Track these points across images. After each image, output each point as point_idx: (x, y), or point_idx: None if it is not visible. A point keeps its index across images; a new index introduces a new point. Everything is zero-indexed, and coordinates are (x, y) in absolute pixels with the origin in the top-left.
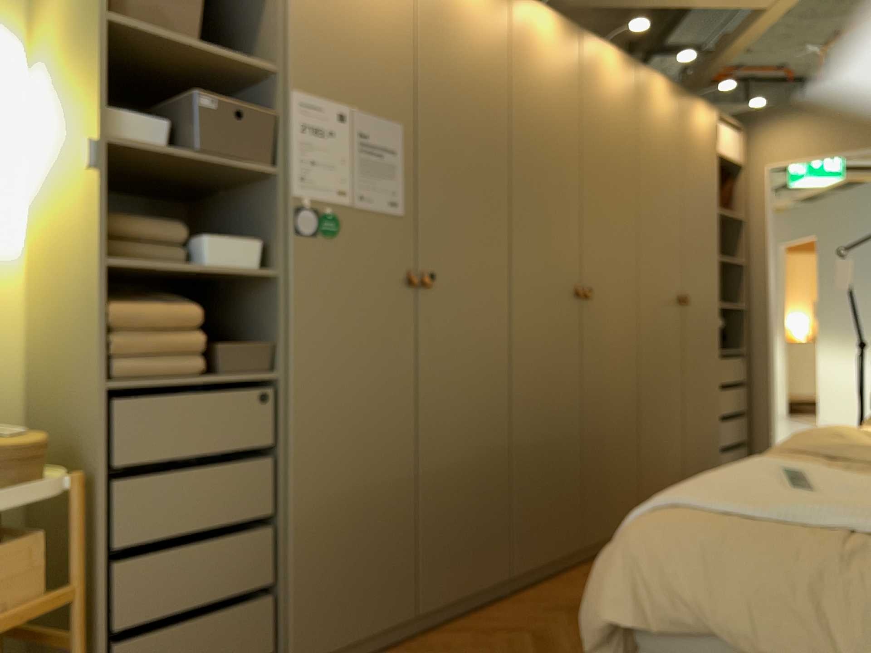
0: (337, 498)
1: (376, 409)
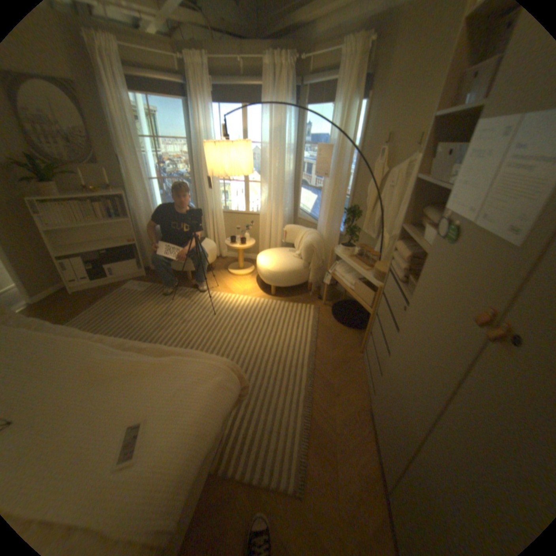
0: (396, 382)
1: (422, 373)
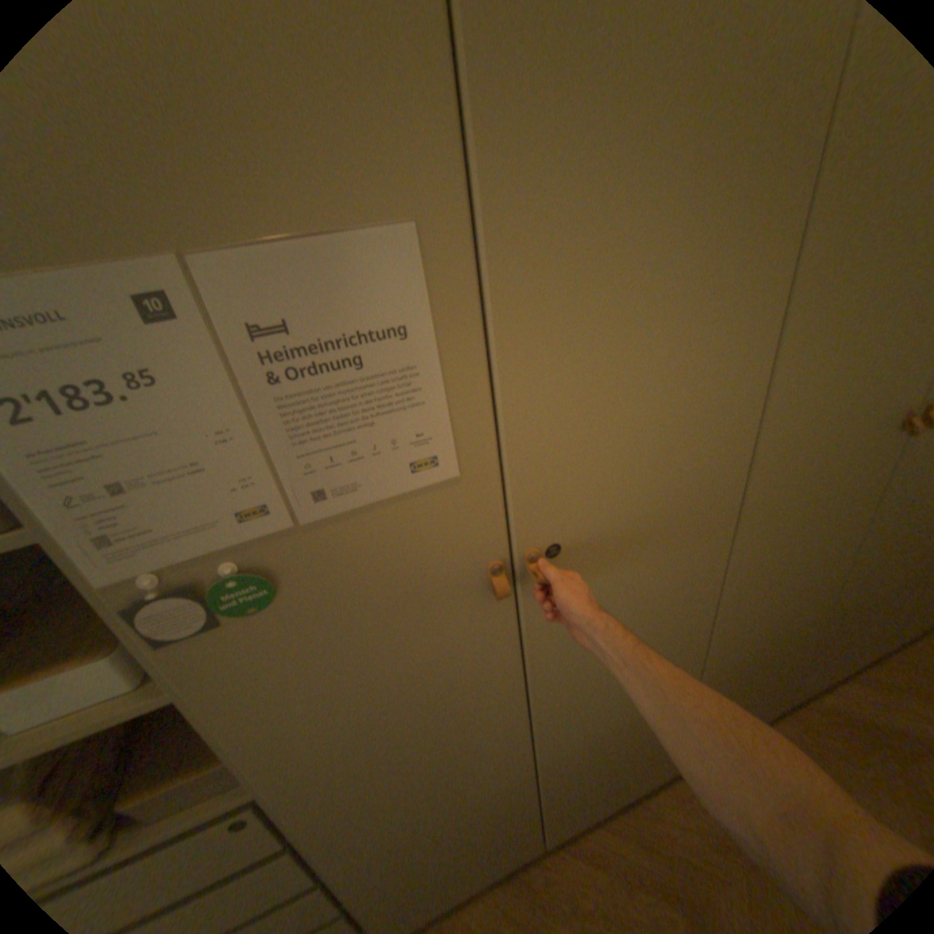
0: (409, 842)
1: (452, 754)
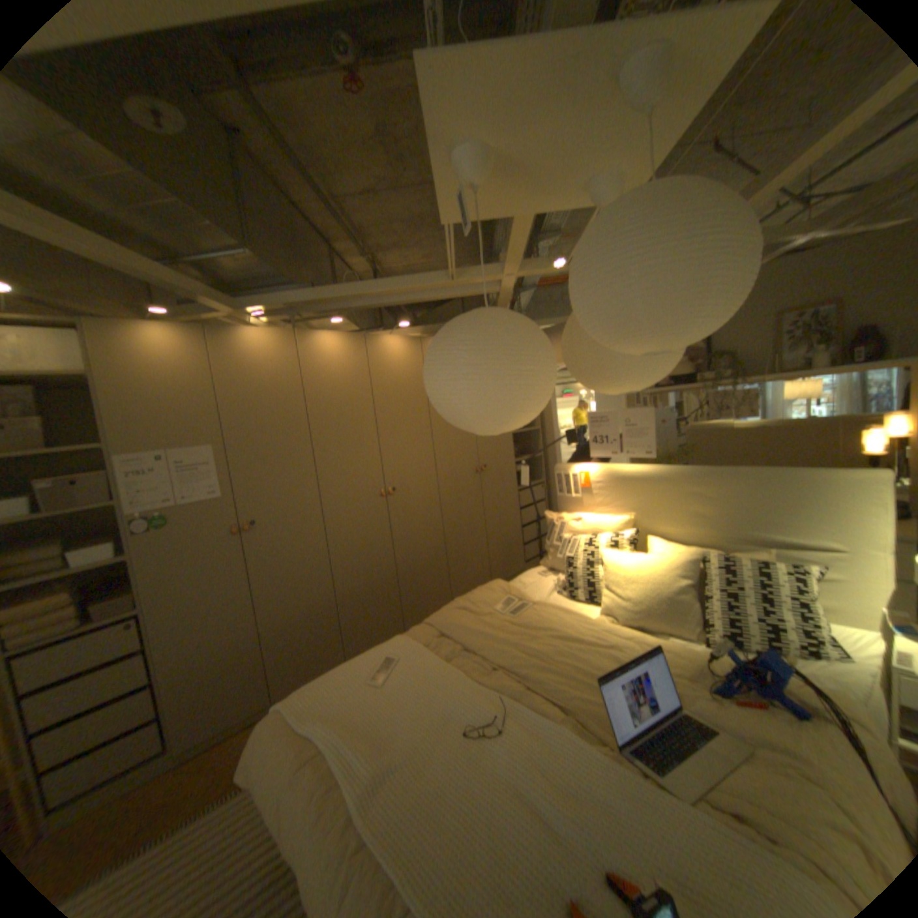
0: (195, 663)
1: (216, 609)
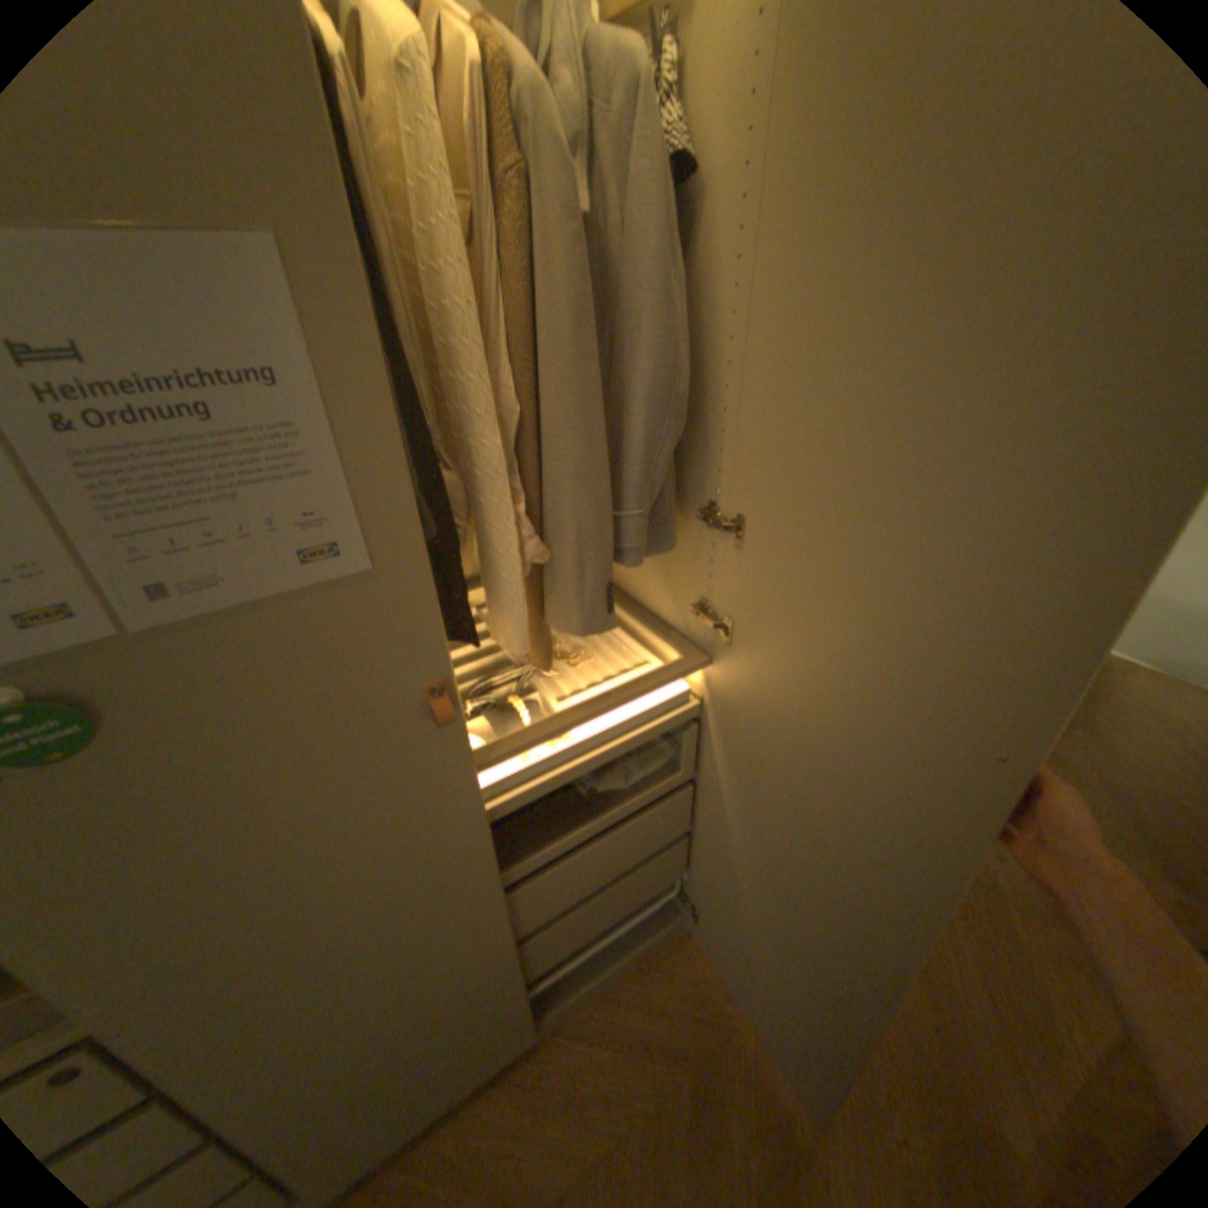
0: (346, 1056)
1: (398, 931)
